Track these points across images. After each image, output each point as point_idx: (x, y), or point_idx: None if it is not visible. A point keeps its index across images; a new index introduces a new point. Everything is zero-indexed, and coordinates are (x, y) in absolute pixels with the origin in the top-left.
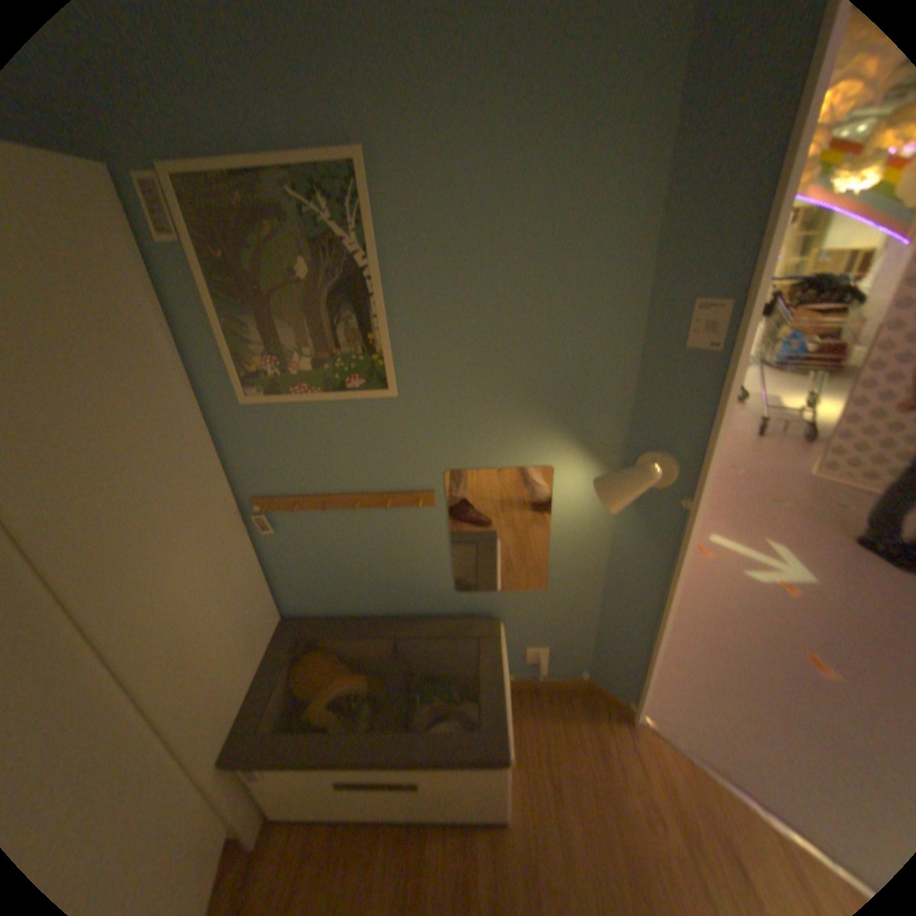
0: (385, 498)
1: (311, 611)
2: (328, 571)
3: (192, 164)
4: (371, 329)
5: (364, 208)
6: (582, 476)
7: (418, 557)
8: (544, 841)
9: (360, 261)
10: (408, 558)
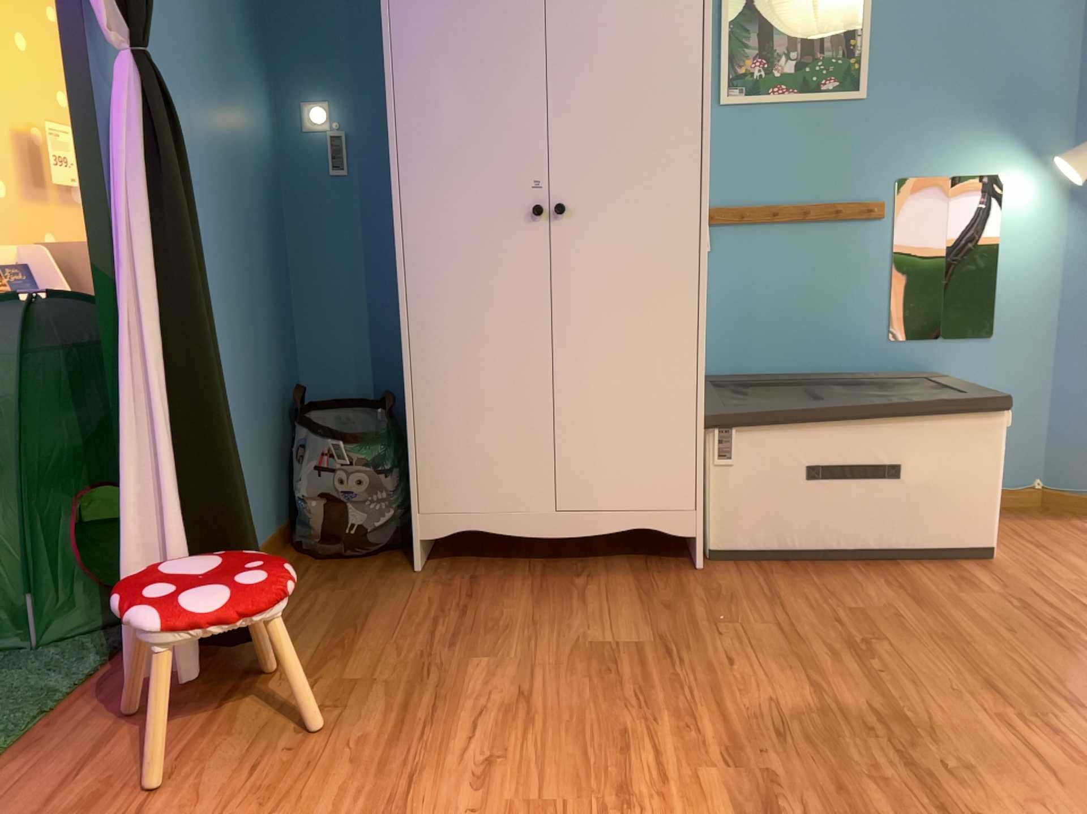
0: (836, 210)
1: (717, 372)
2: (752, 310)
3: None
4: (854, 38)
5: None
6: (1032, 188)
7: (854, 291)
8: (1042, 565)
9: None
10: (843, 291)
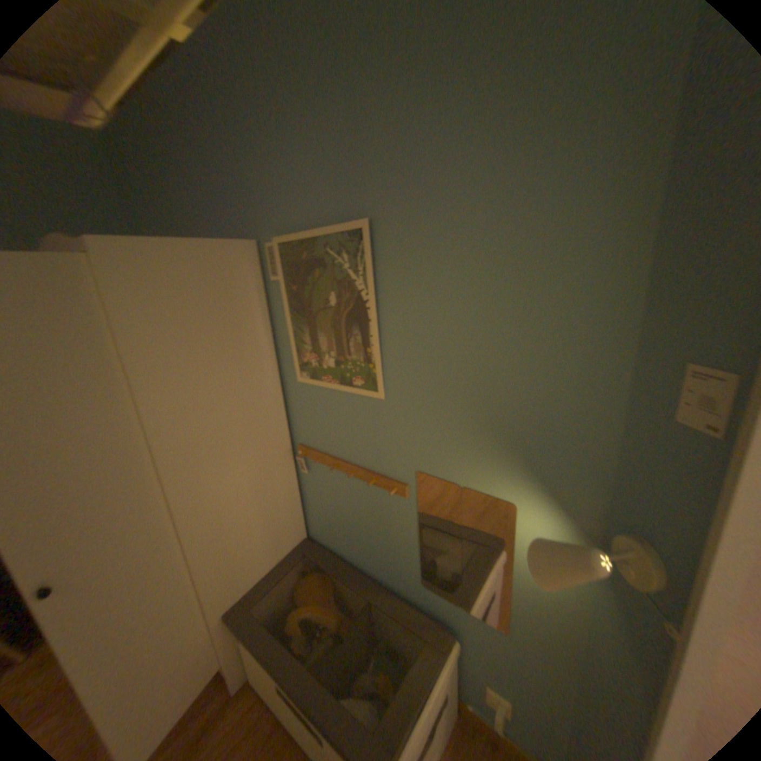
0: (371, 478)
1: (324, 543)
2: (336, 518)
3: (286, 238)
4: (369, 345)
5: (367, 260)
6: (551, 529)
7: (394, 538)
8: None
9: (364, 297)
10: (387, 535)
